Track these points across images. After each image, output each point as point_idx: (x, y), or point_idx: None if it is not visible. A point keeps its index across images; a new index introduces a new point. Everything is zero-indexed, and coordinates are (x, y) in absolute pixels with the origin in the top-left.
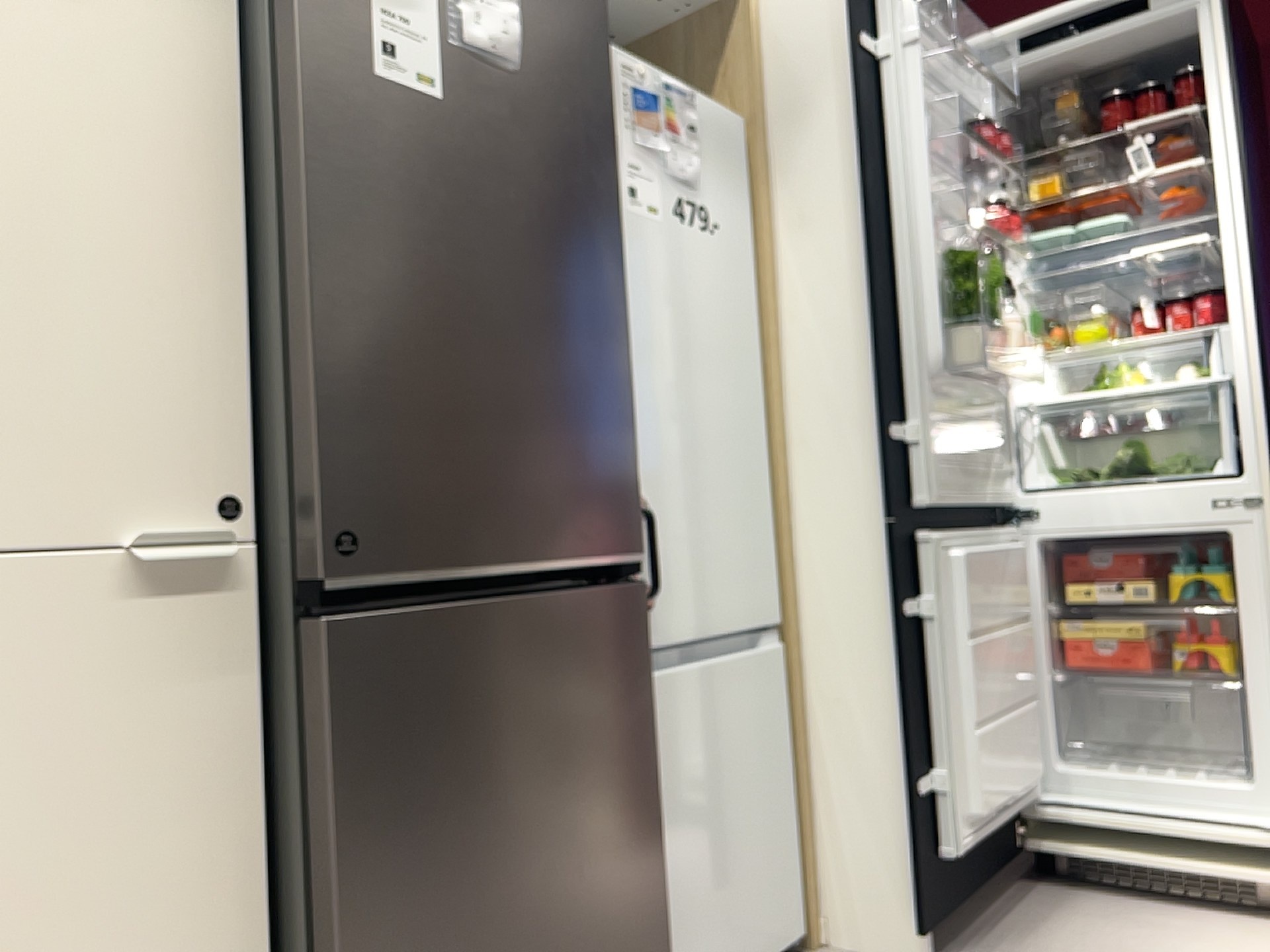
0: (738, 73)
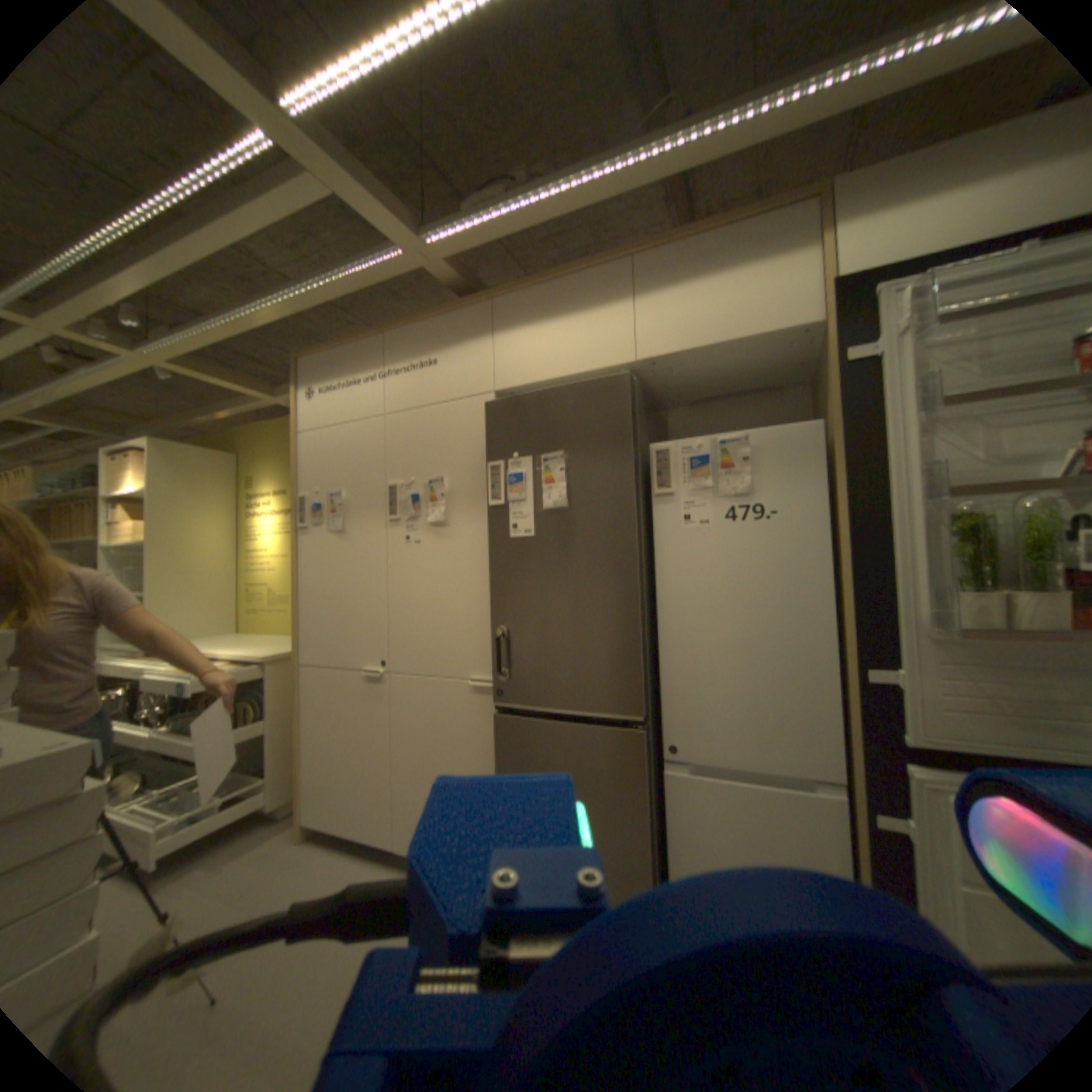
0: (829, 382)
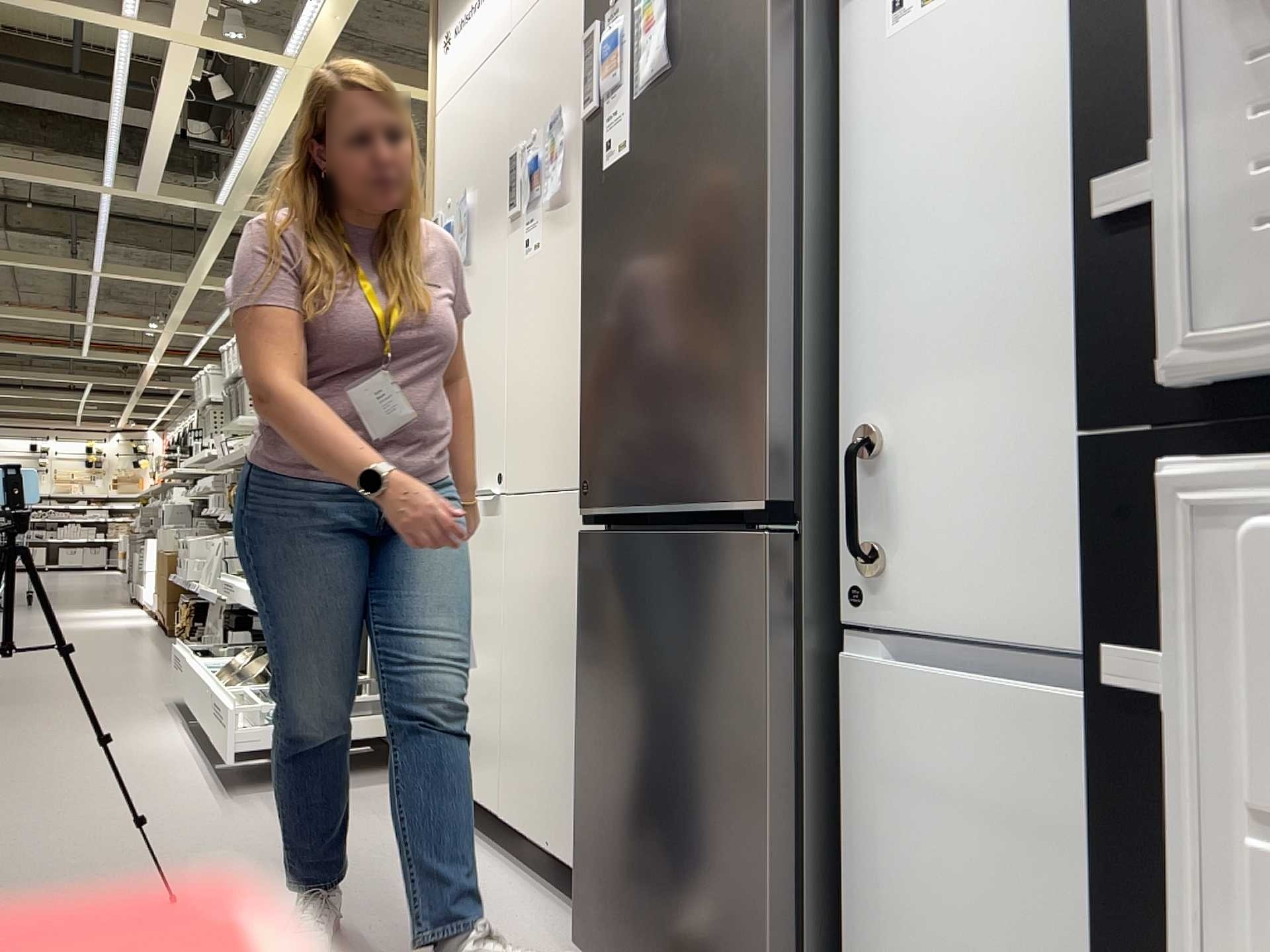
0: None
